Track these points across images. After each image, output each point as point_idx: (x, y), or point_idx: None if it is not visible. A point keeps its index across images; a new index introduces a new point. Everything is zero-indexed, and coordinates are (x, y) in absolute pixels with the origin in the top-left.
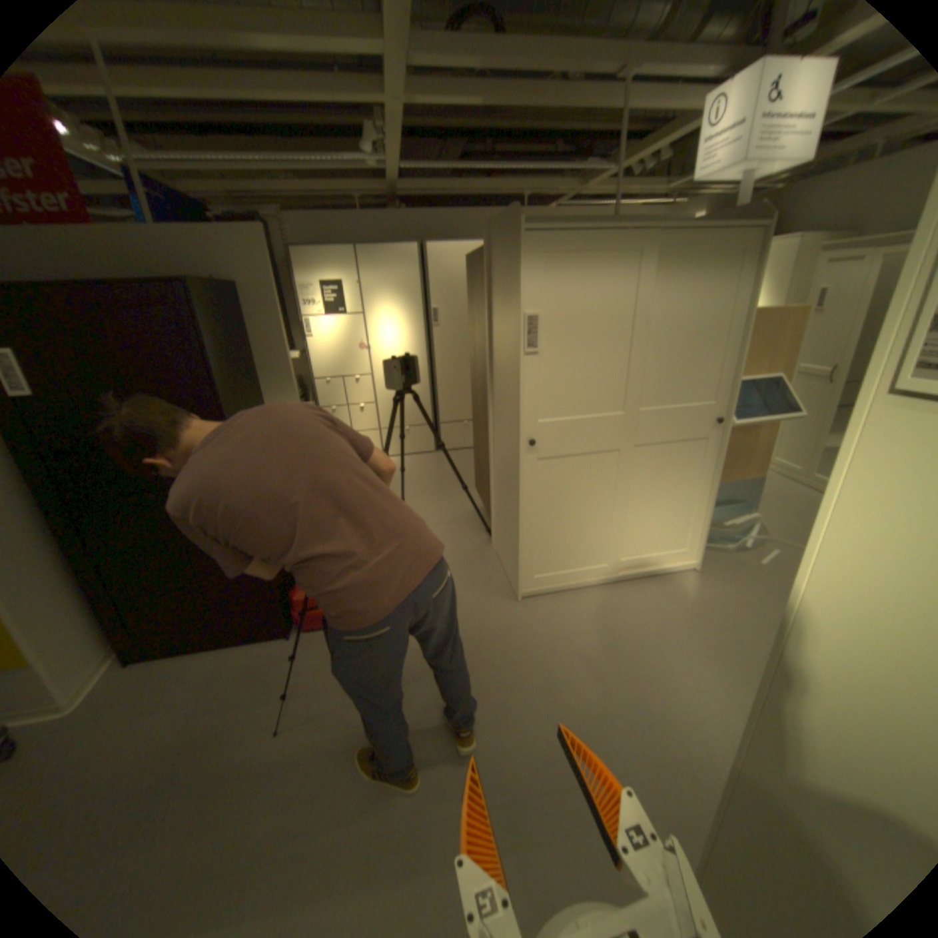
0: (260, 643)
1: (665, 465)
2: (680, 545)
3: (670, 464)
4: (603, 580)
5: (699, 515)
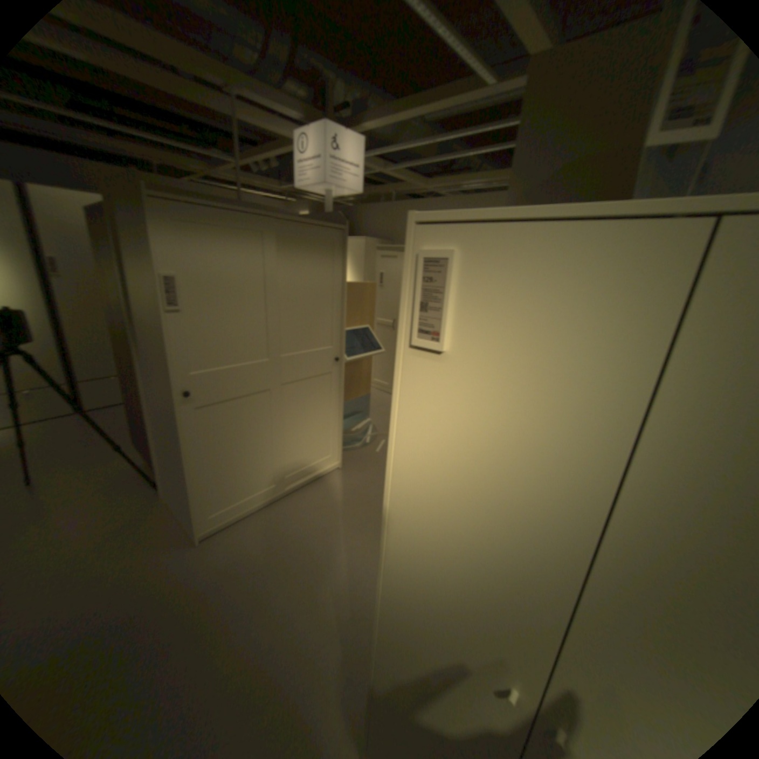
0: None
1: (305, 396)
2: (324, 453)
3: (308, 395)
4: (272, 498)
5: (333, 428)
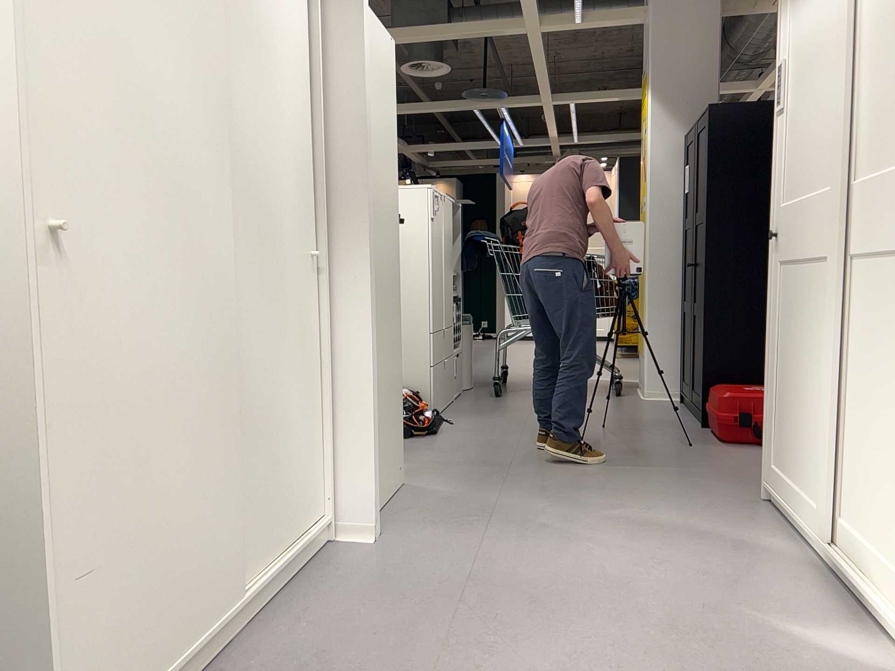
0: (698, 420)
1: (879, 308)
2: None
3: (884, 308)
4: (806, 531)
5: None
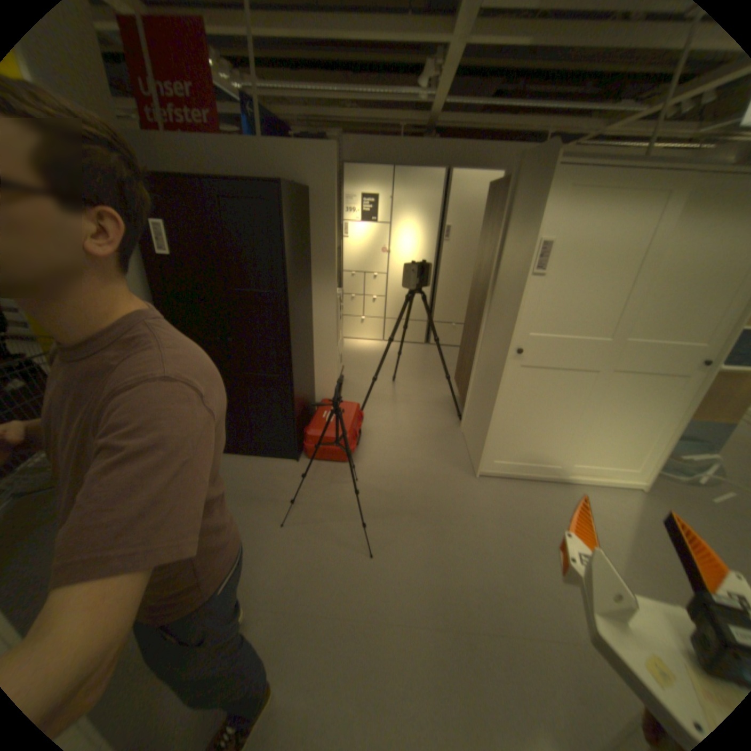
0: (279, 459)
1: (640, 393)
2: (634, 466)
3: (644, 393)
4: (554, 478)
5: (661, 444)
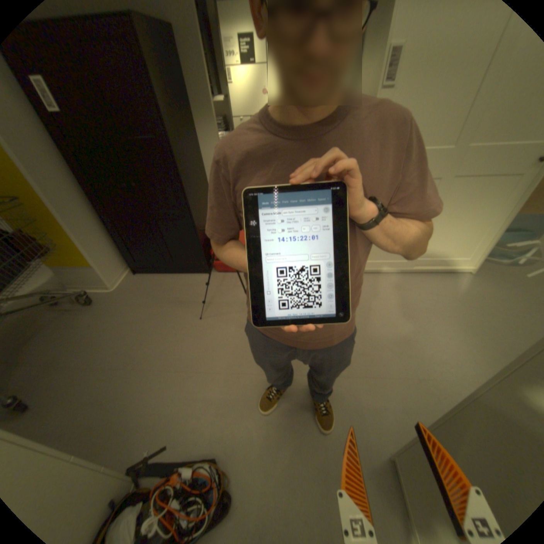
0: (196, 274)
1: (476, 194)
2: (466, 255)
3: (480, 193)
4: (401, 270)
5: (490, 235)
